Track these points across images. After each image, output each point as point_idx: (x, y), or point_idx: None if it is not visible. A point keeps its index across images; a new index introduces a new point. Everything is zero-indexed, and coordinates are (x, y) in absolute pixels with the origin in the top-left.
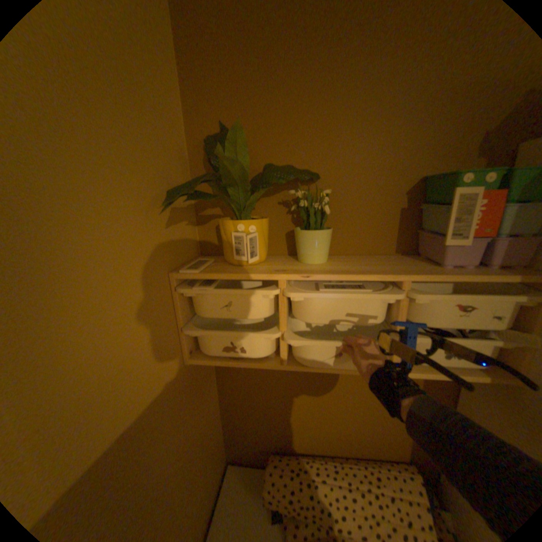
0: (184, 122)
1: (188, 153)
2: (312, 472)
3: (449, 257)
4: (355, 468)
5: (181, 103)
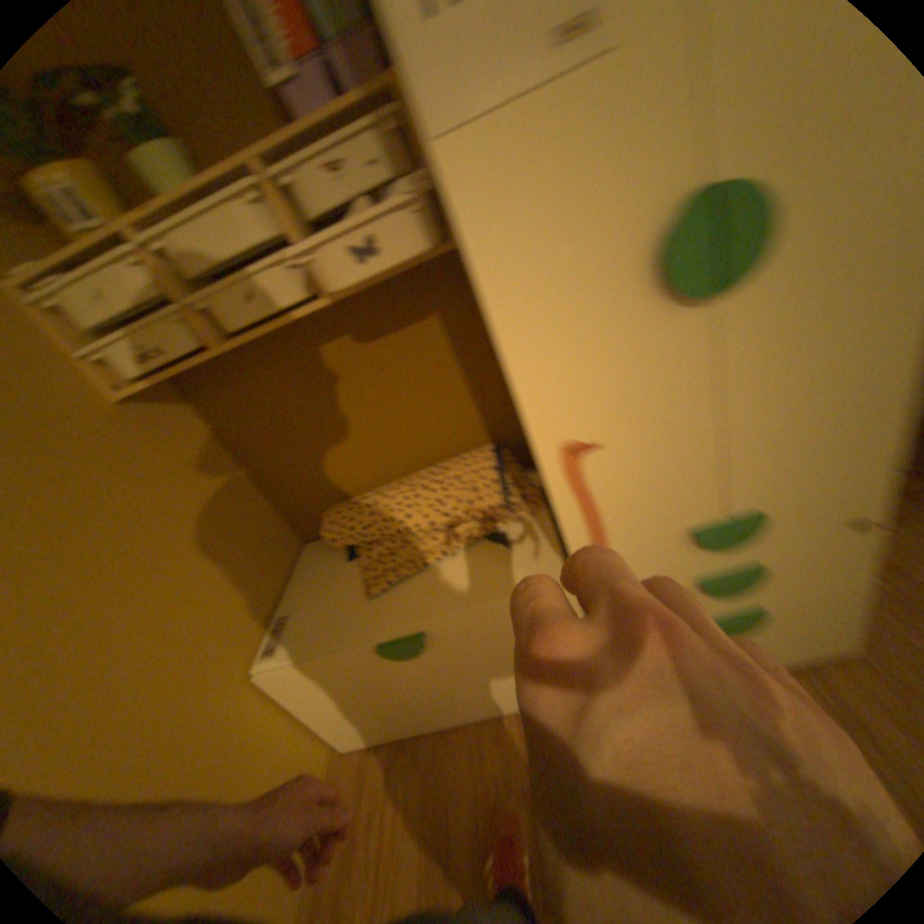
0: None
1: None
2: (374, 495)
3: (297, 106)
4: (423, 471)
5: None
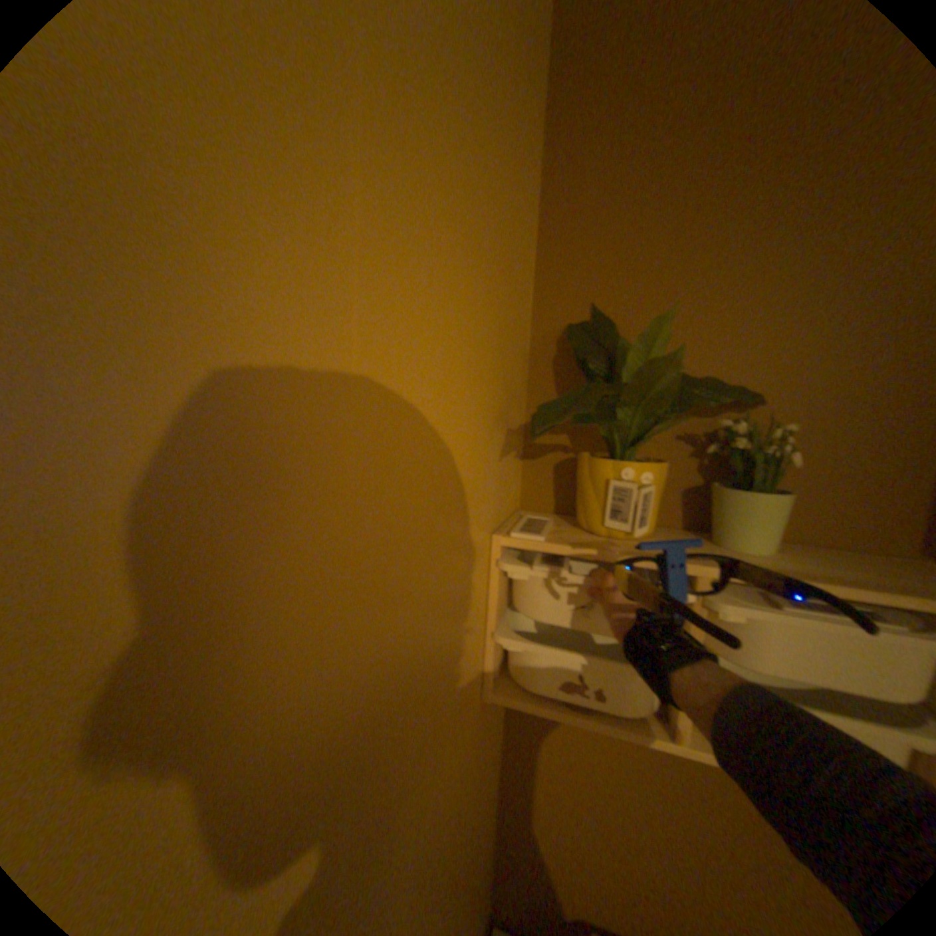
0: (533, 302)
1: (530, 347)
2: None
3: None
4: None
5: (535, 276)
